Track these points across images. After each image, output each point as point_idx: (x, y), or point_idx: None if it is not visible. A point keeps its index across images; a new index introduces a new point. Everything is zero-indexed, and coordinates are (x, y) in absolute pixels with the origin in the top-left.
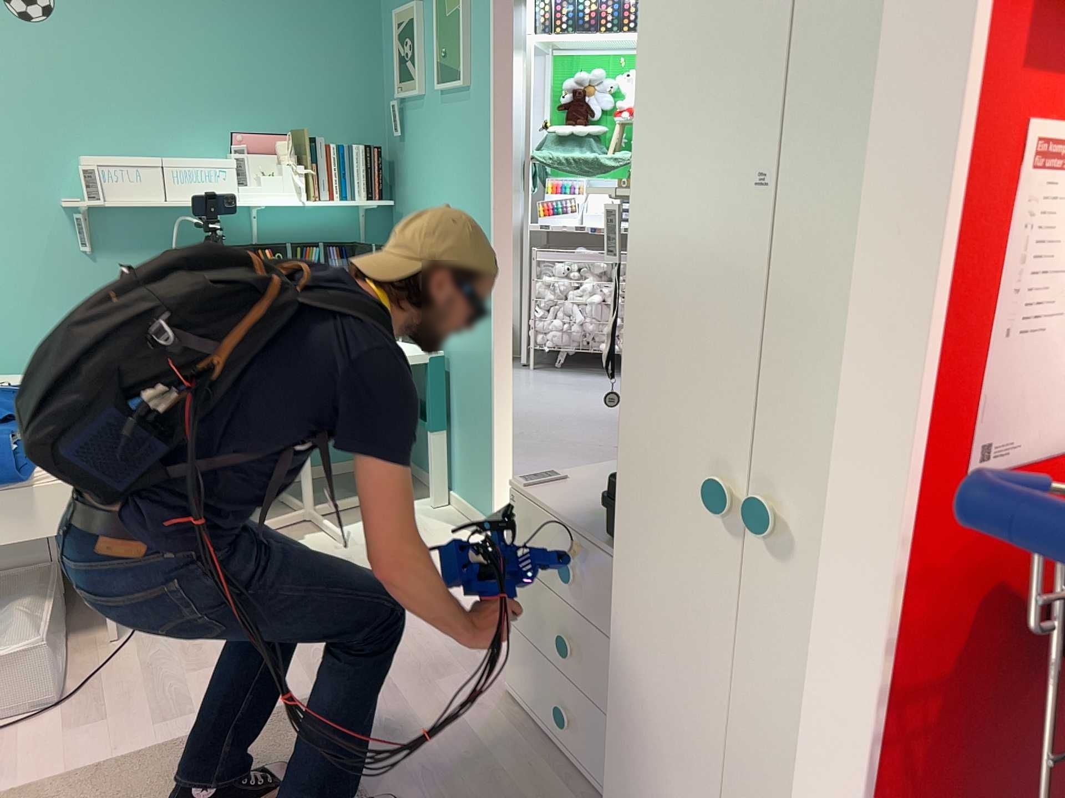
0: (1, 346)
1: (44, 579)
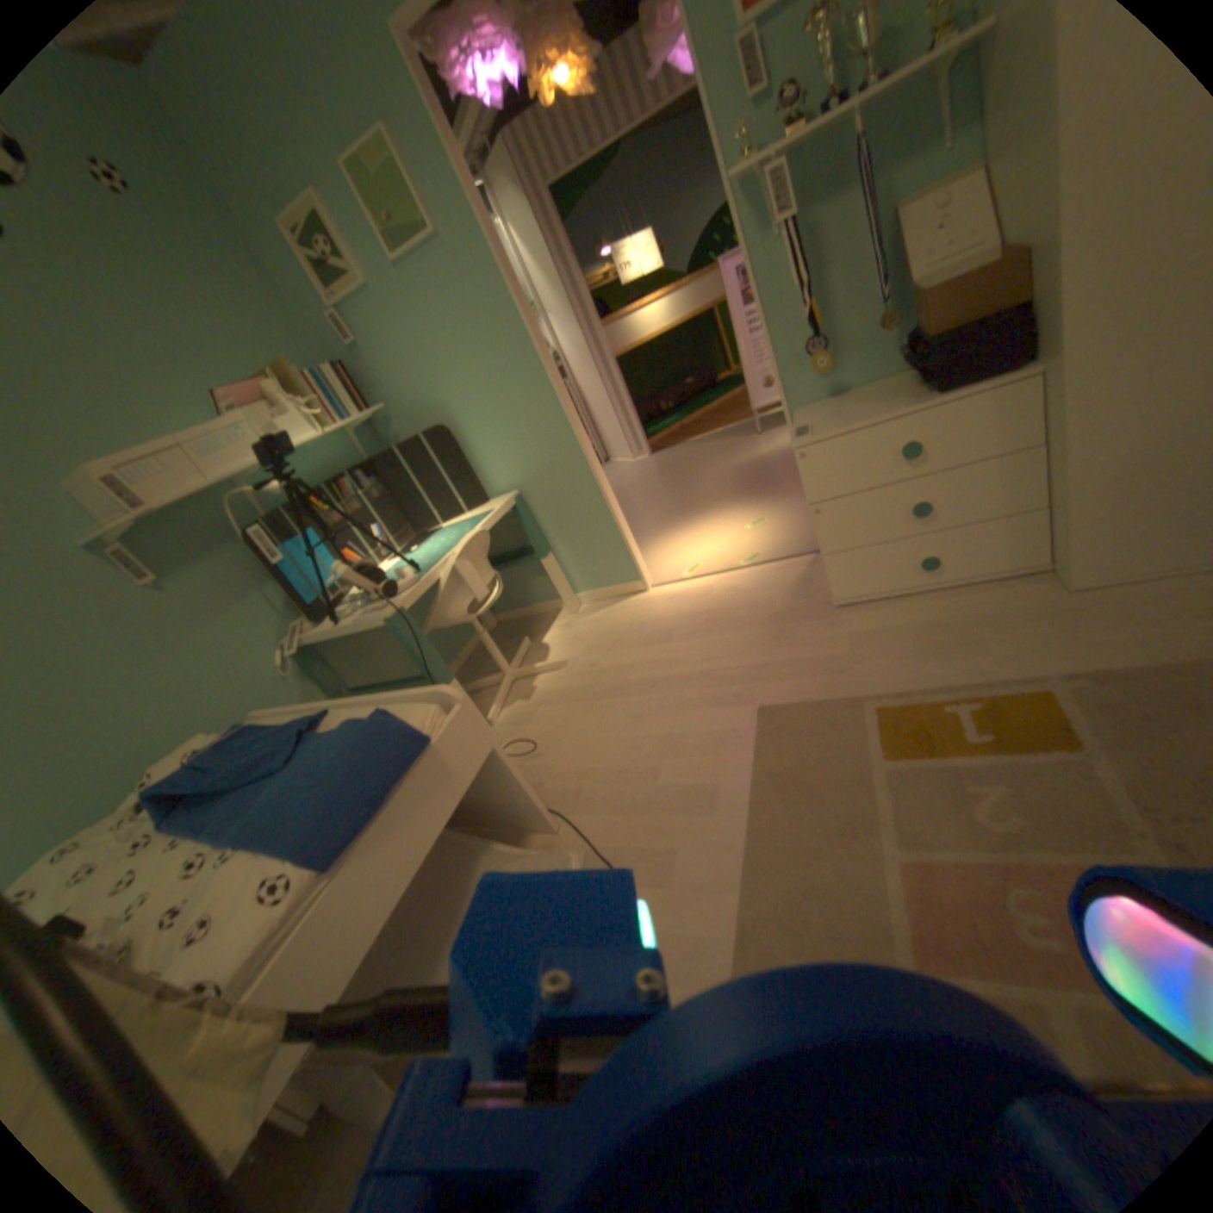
0: (129, 733)
1: (451, 843)
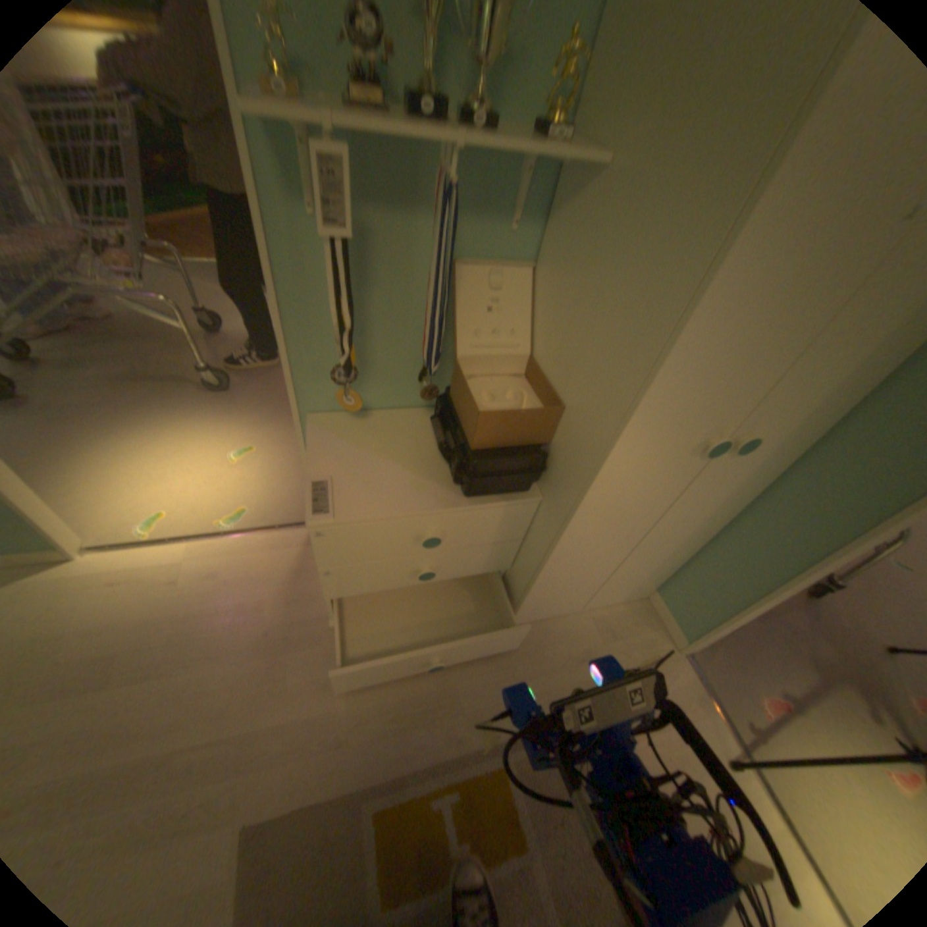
0: None
1: None
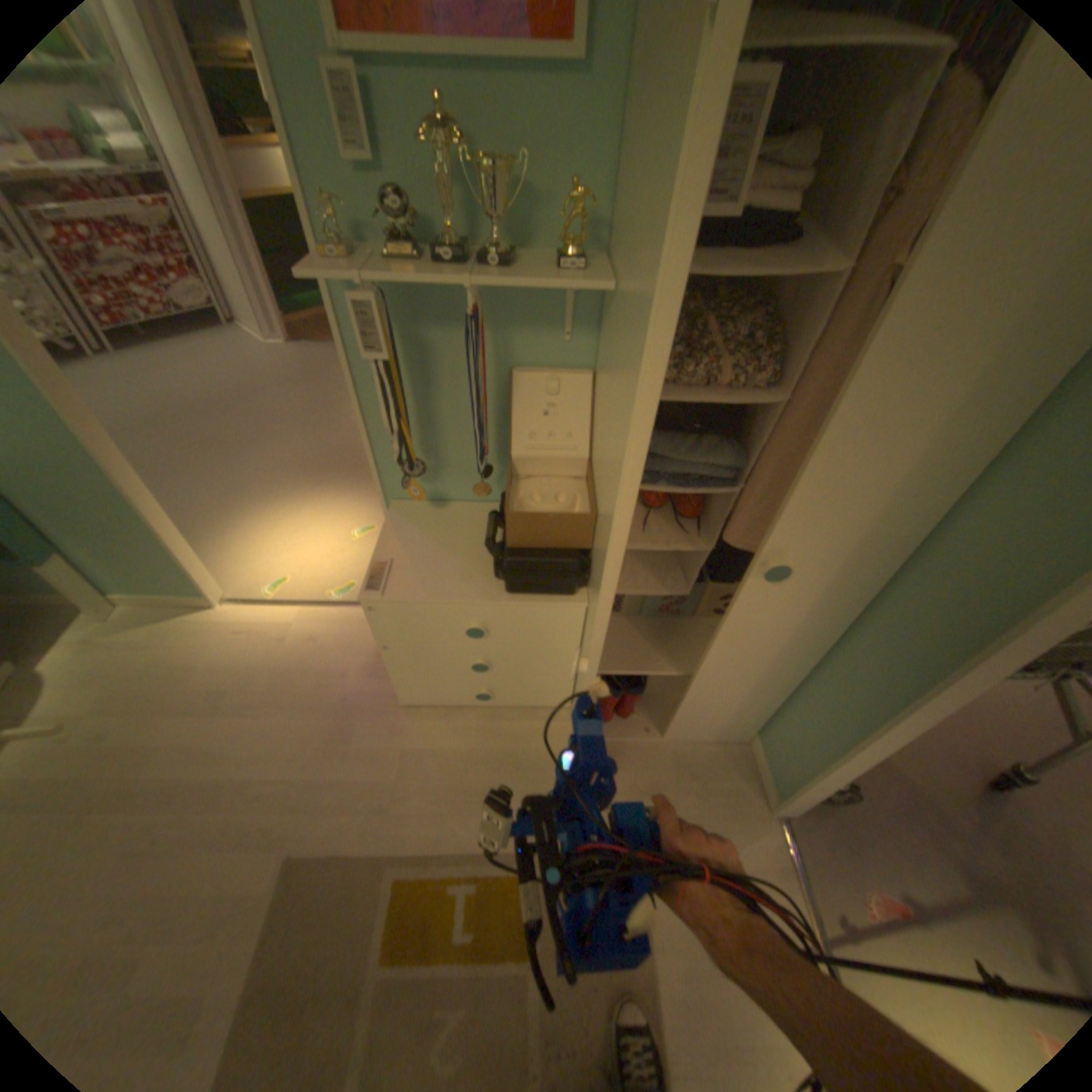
0: None
1: None
